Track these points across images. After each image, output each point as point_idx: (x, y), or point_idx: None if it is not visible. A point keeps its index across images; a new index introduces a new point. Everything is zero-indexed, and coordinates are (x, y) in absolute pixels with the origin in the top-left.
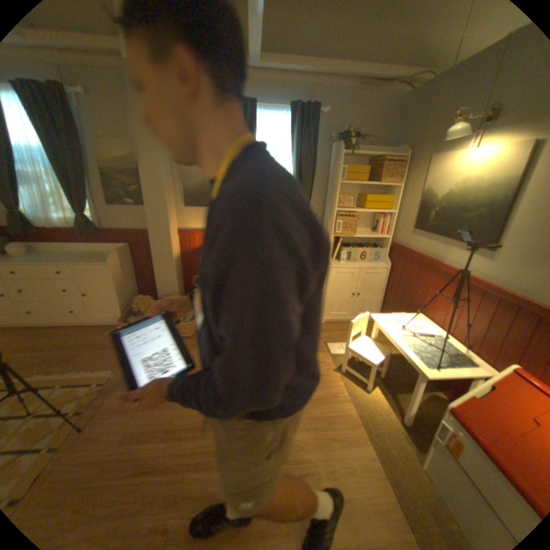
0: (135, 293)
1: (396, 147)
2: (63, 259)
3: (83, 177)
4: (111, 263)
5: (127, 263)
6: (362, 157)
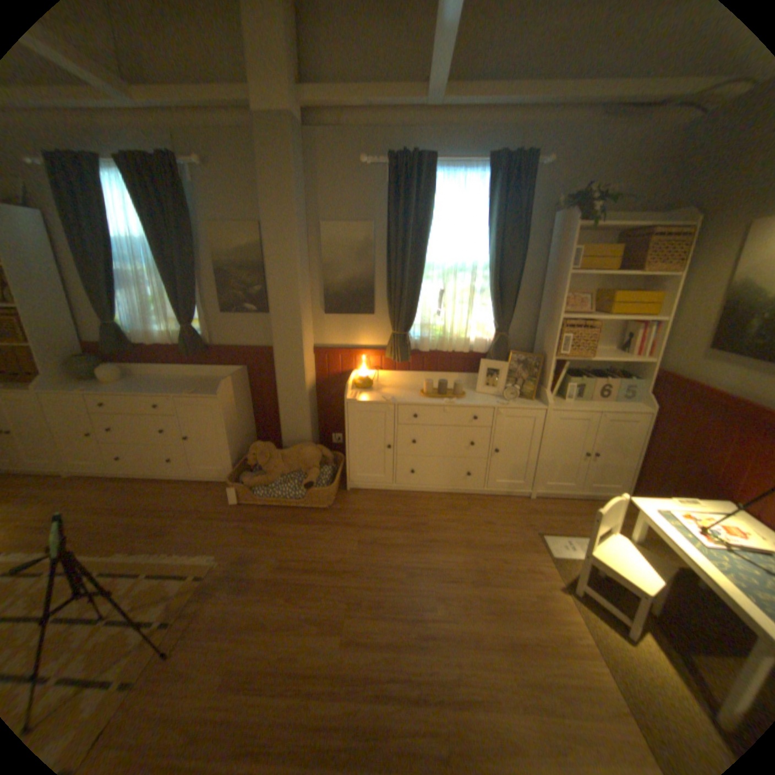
0: (252, 436)
1: (670, 211)
2: (162, 388)
3: (193, 276)
4: (223, 396)
5: (243, 394)
6: (607, 231)
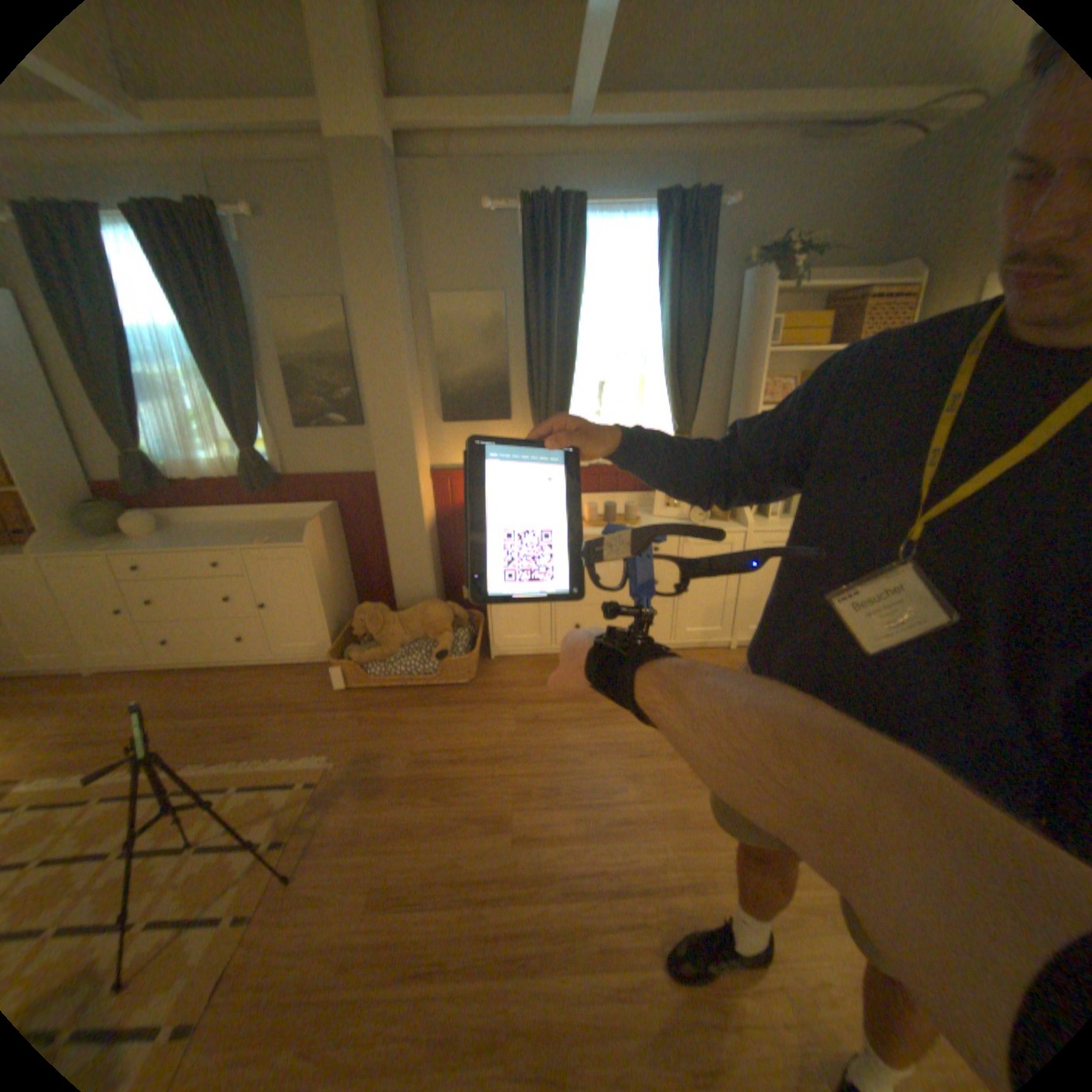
0: (352, 597)
1: (888, 265)
2: (222, 539)
3: (252, 378)
4: (311, 543)
5: (336, 541)
6: (810, 295)
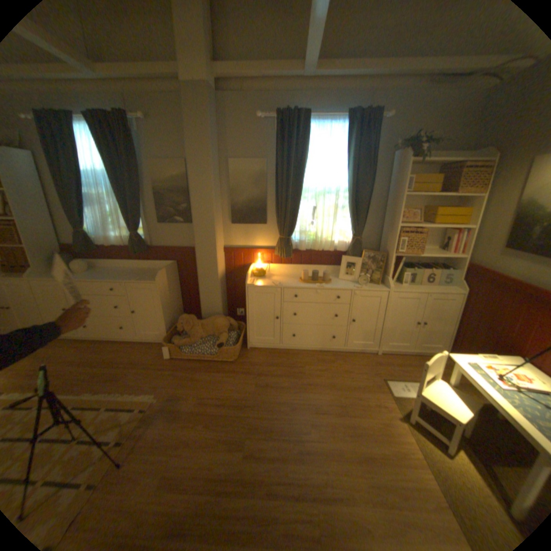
0: (180, 310)
1: (476, 150)
2: (117, 276)
3: (139, 197)
4: (160, 282)
5: (174, 281)
6: (431, 165)
